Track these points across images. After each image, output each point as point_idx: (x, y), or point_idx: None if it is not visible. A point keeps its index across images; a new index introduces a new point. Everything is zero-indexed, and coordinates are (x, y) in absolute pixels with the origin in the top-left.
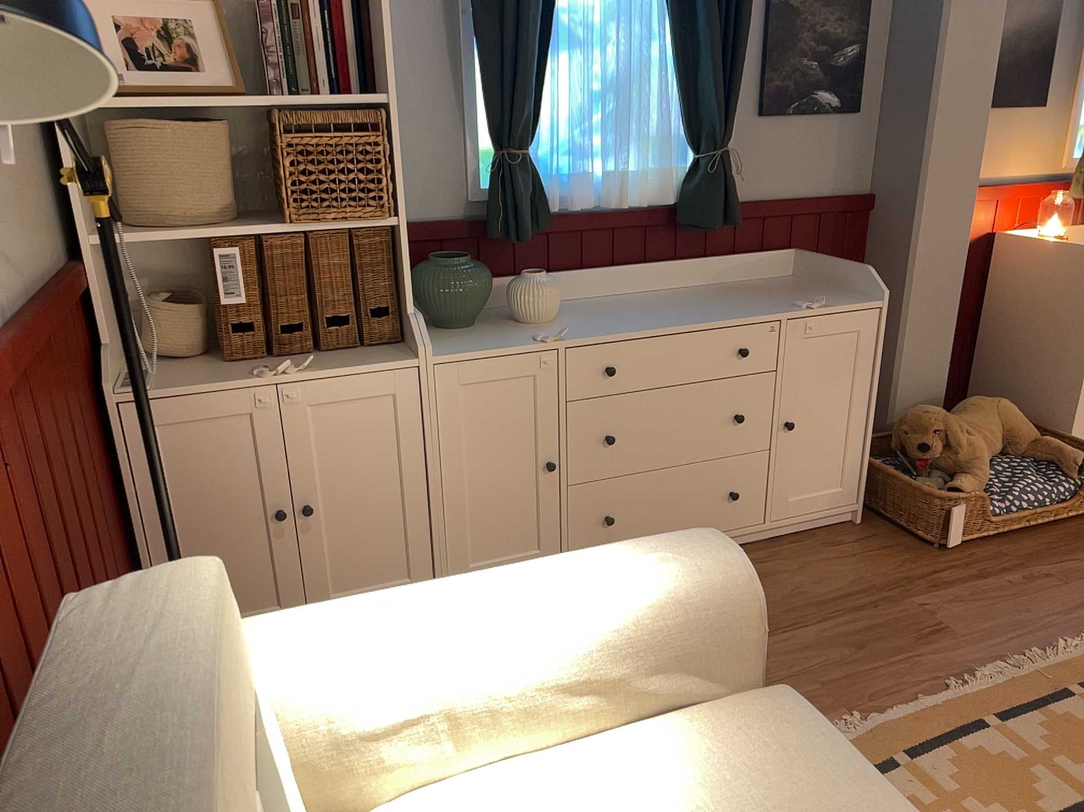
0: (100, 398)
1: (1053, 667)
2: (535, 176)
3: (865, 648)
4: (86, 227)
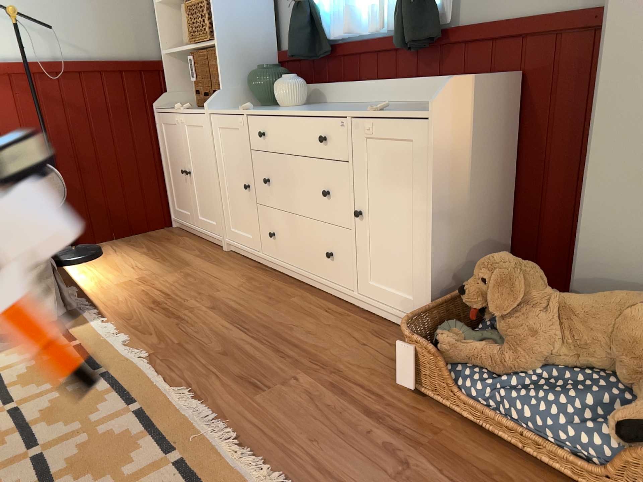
0: (154, 110)
1: (212, 446)
2: (312, 16)
3: (226, 356)
4: (164, 49)
